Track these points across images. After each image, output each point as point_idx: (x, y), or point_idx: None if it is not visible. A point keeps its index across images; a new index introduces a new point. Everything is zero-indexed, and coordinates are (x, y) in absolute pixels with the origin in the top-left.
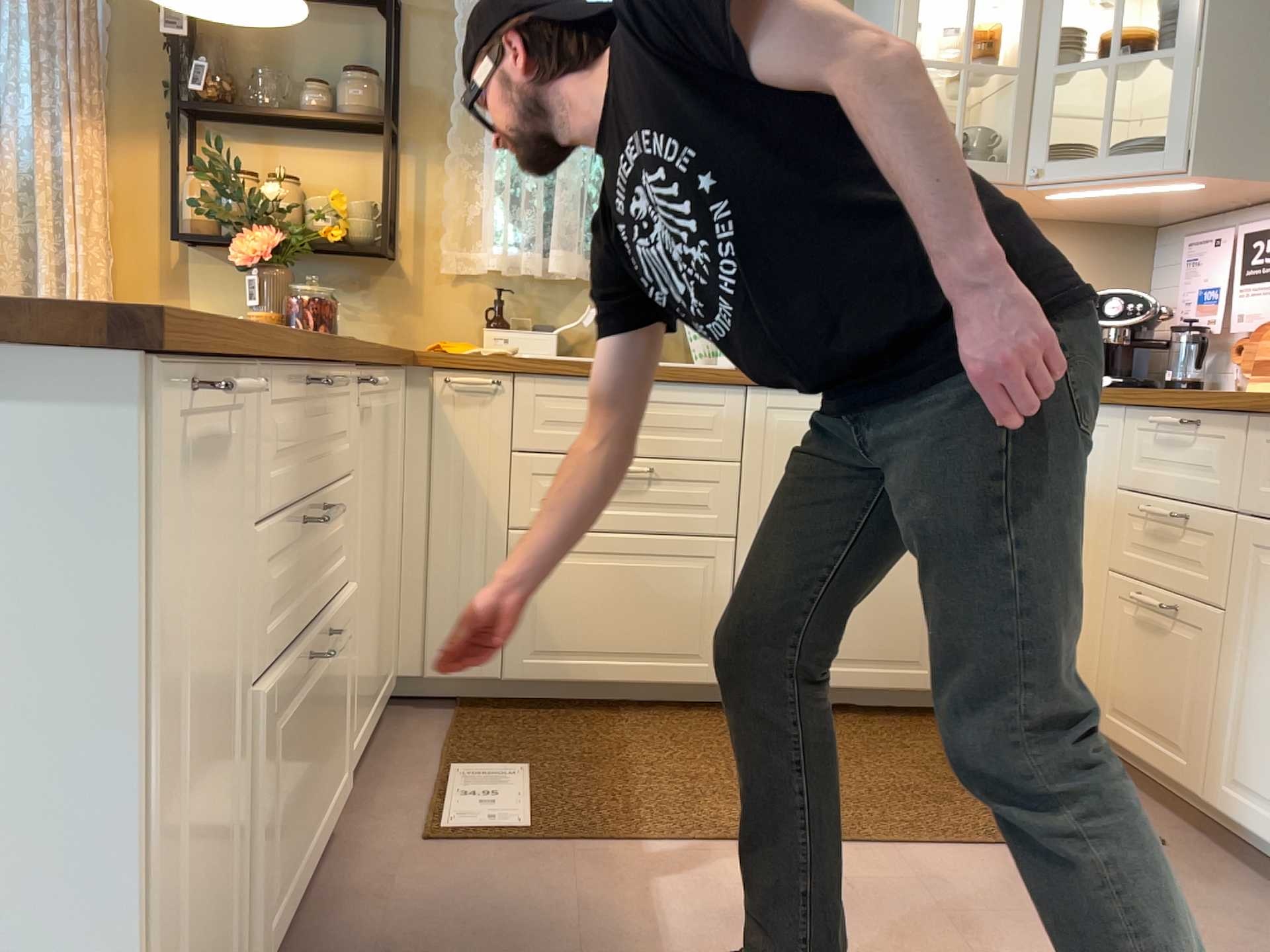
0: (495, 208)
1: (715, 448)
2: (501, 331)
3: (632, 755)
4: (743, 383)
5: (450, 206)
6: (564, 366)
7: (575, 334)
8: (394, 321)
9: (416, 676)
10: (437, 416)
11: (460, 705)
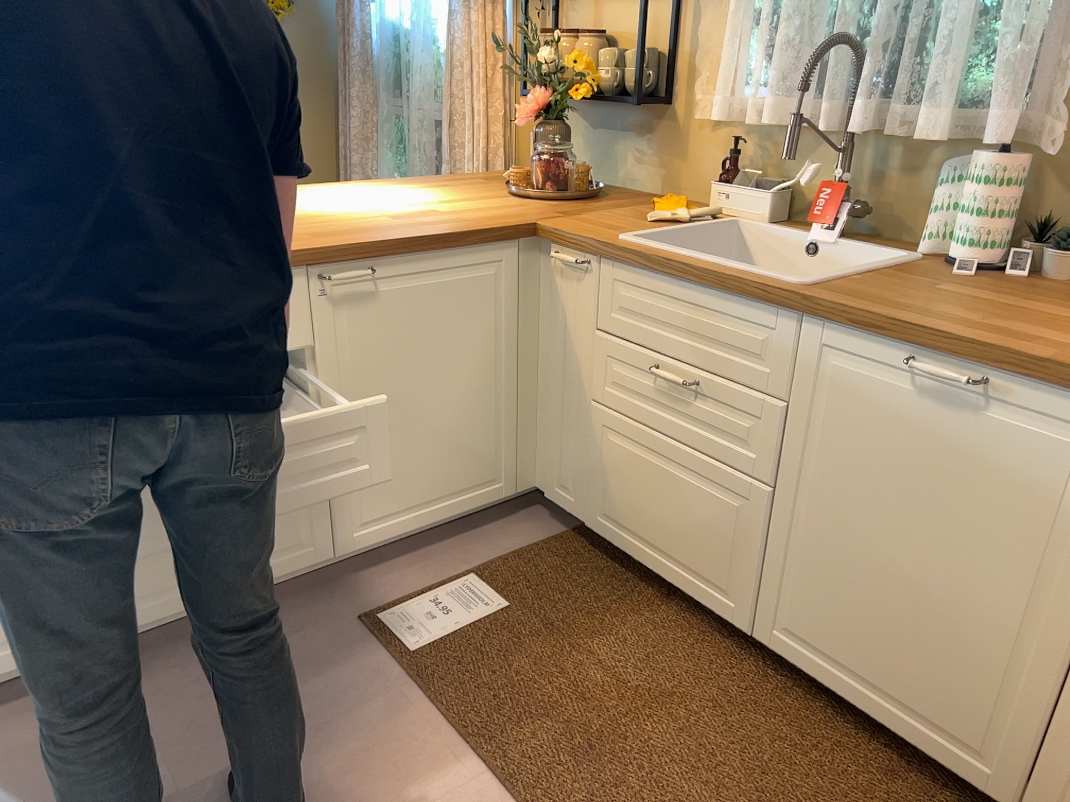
0: (727, 50)
1: (761, 379)
2: (721, 188)
3: (593, 645)
4: (791, 309)
5: (702, 49)
6: (630, 254)
7: (811, 193)
8: (664, 167)
9: (545, 491)
10: (553, 283)
11: (576, 528)
